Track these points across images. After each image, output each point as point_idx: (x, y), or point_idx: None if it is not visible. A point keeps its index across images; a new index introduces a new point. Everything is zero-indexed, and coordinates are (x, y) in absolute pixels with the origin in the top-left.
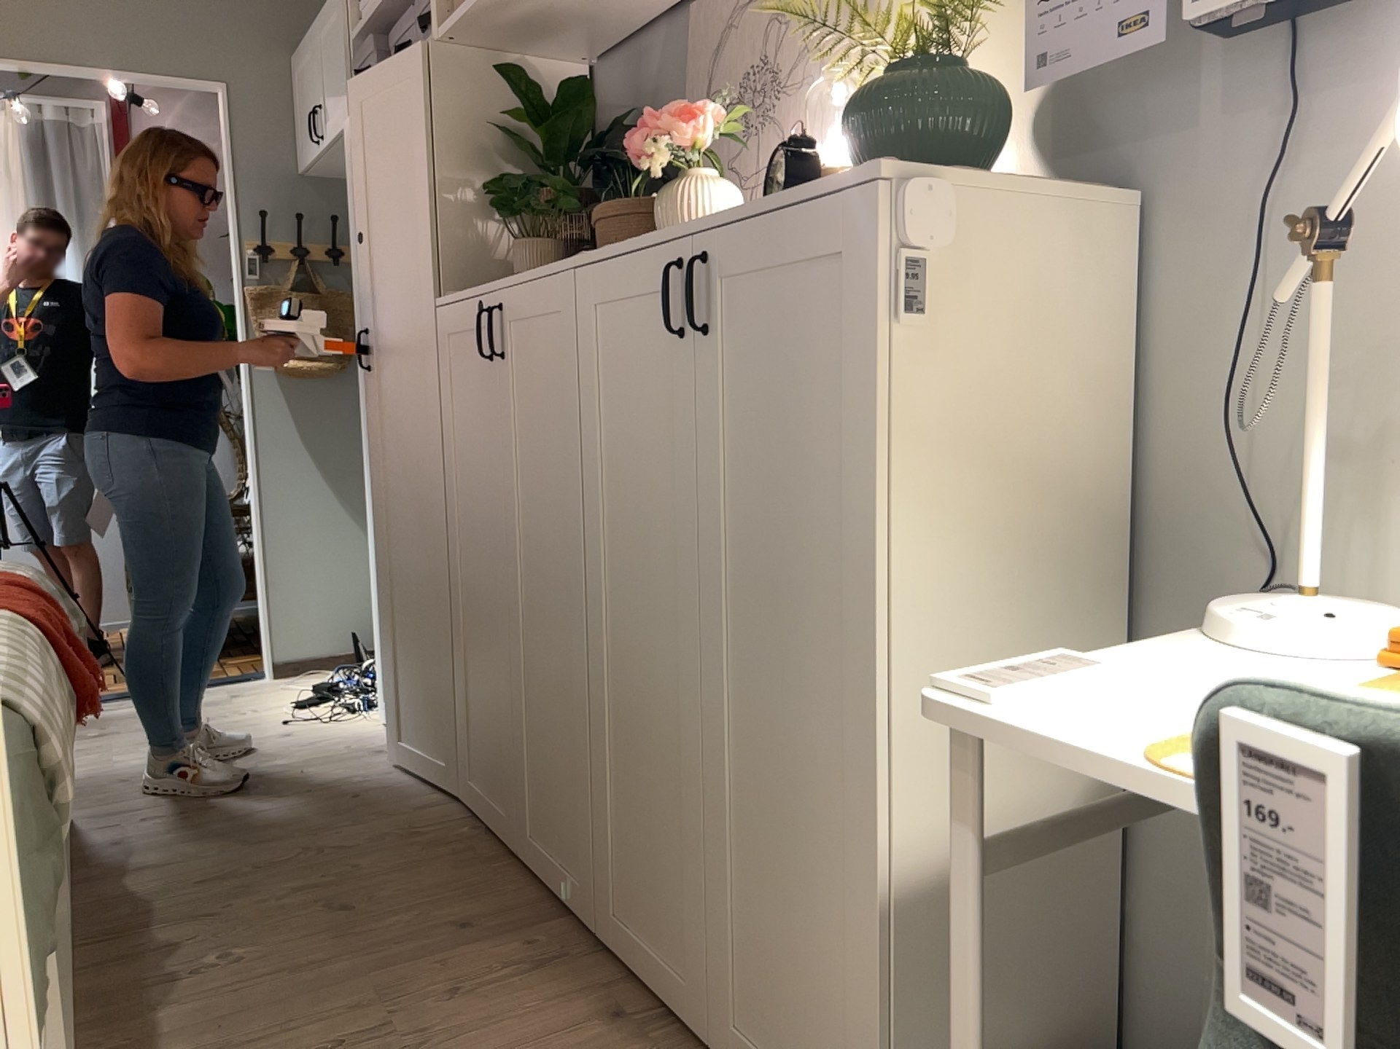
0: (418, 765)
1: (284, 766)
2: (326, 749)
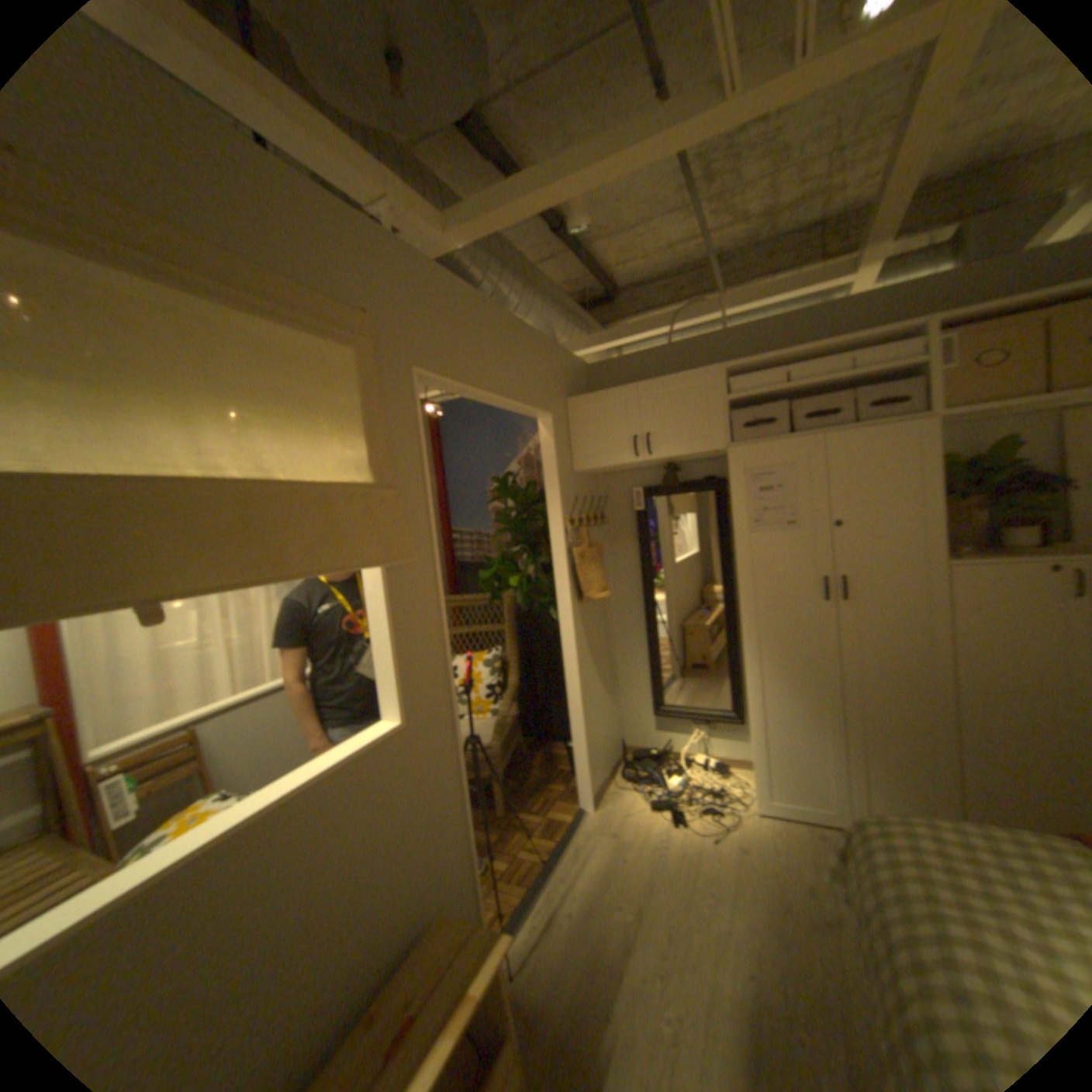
0: None
1: (818, 879)
2: (795, 853)
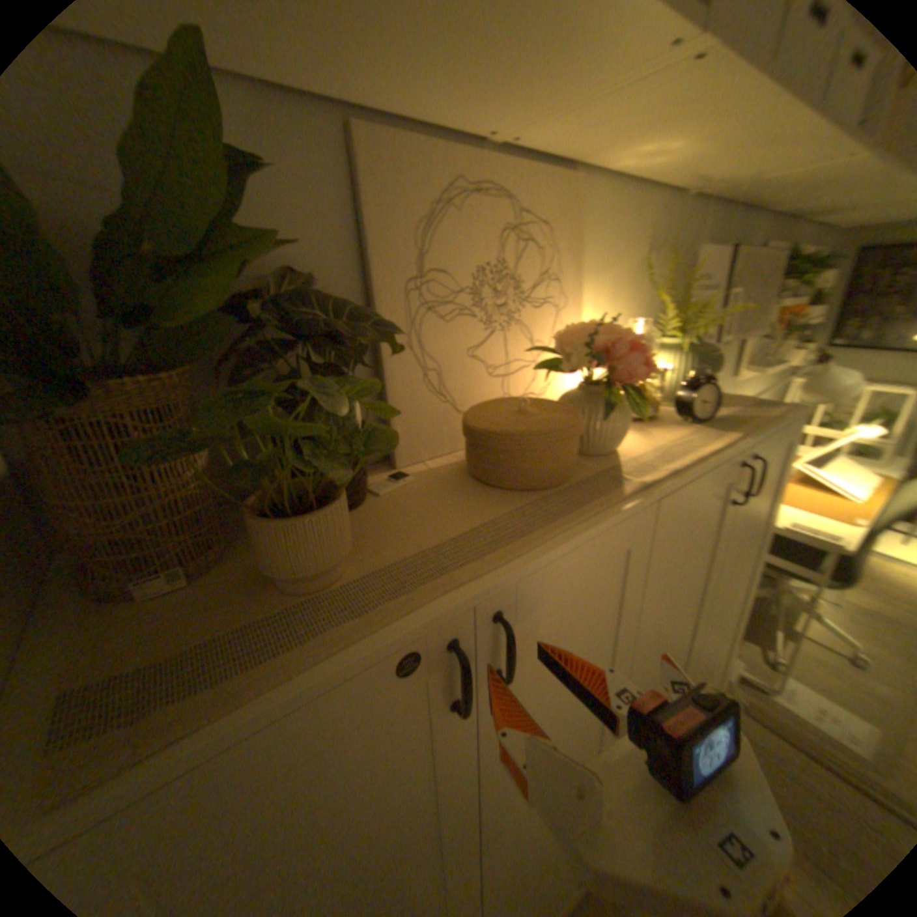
0: None
1: None
2: None
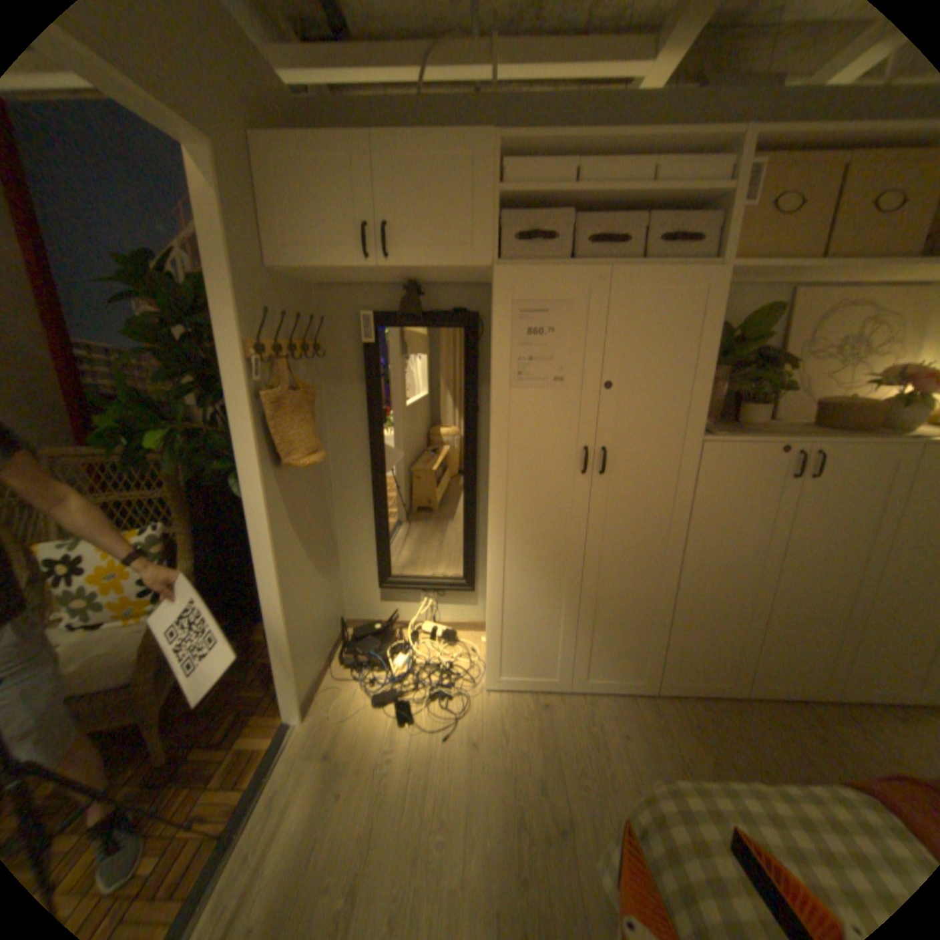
0: (584, 697)
1: (547, 762)
2: (523, 732)
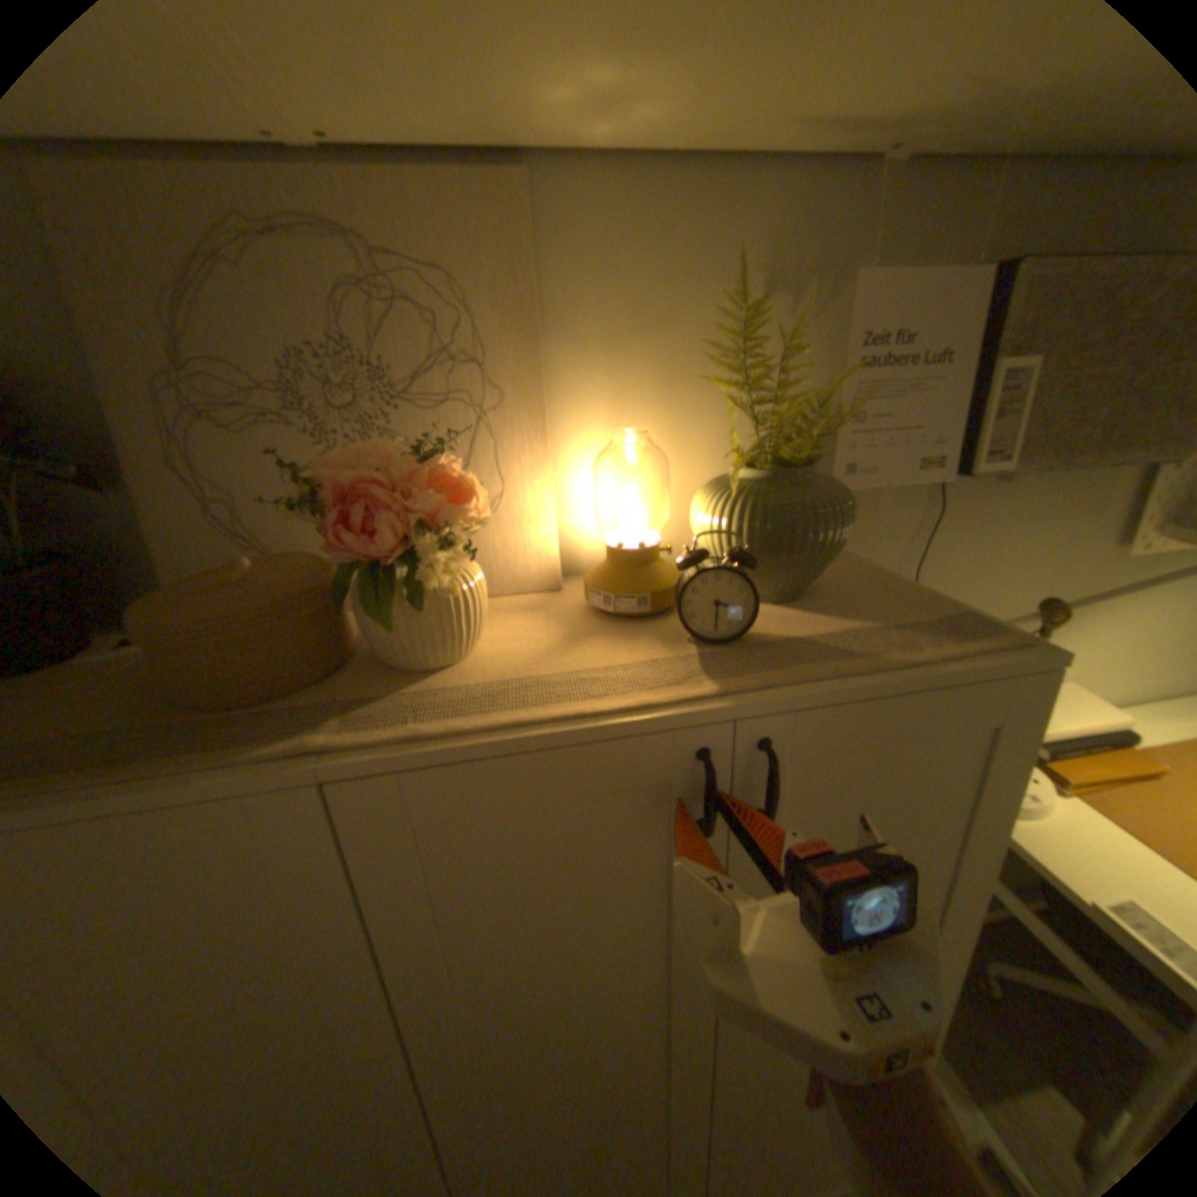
0: None
1: None
2: None
